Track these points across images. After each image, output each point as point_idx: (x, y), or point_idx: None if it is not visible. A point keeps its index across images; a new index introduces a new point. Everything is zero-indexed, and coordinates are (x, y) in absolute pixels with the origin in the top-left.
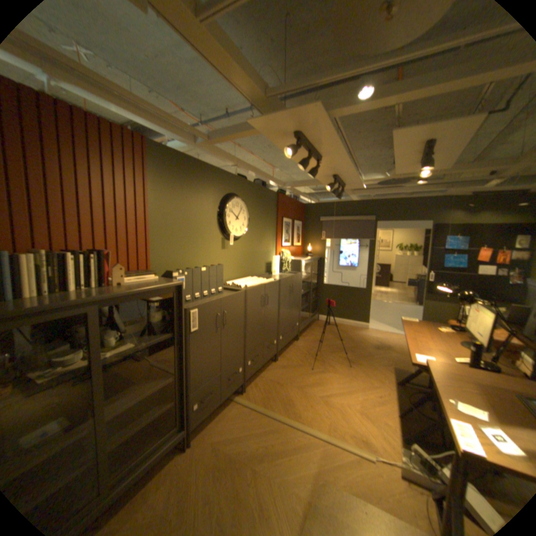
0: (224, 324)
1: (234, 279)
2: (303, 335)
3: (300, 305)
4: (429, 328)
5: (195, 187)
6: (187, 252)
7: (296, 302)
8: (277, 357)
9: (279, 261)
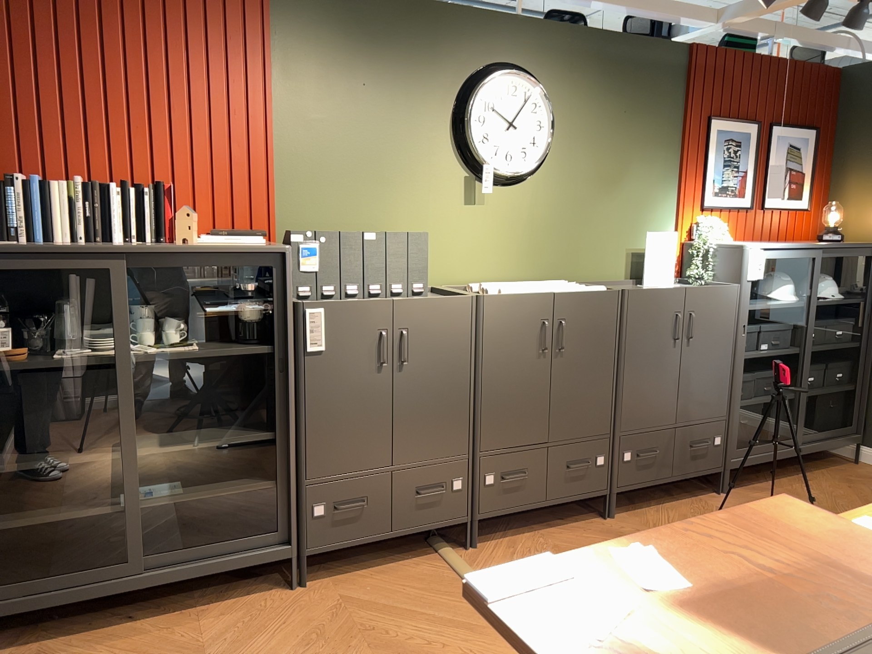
0: (401, 362)
1: (506, 281)
2: (759, 485)
3: (739, 387)
4: None
5: (388, 61)
6: (366, 205)
7: (713, 373)
8: (613, 506)
9: (676, 248)
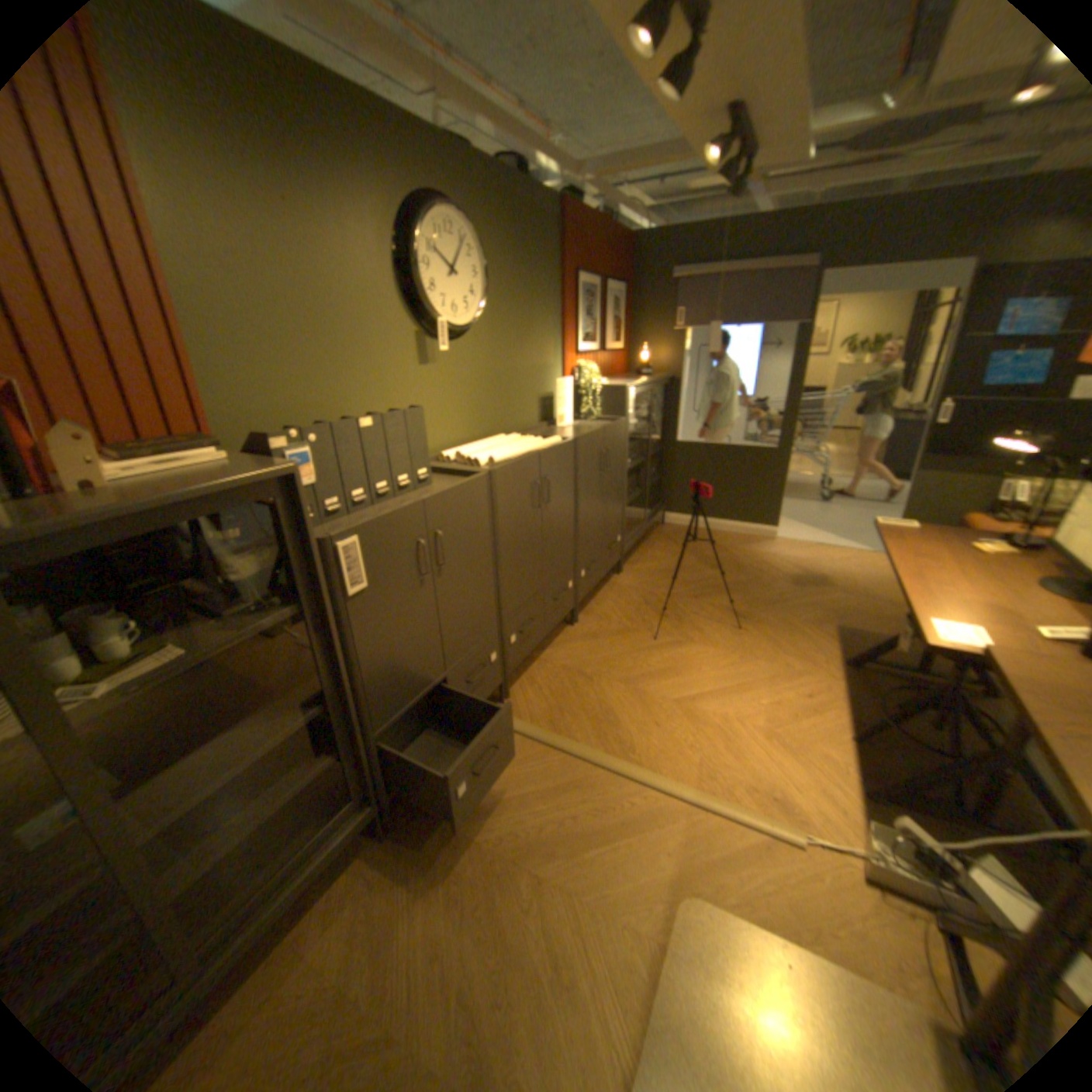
0: (441, 565)
1: (463, 443)
2: (632, 560)
3: (626, 496)
4: (949, 543)
5: (307, 162)
6: (321, 376)
7: (616, 491)
8: (577, 614)
9: (572, 391)
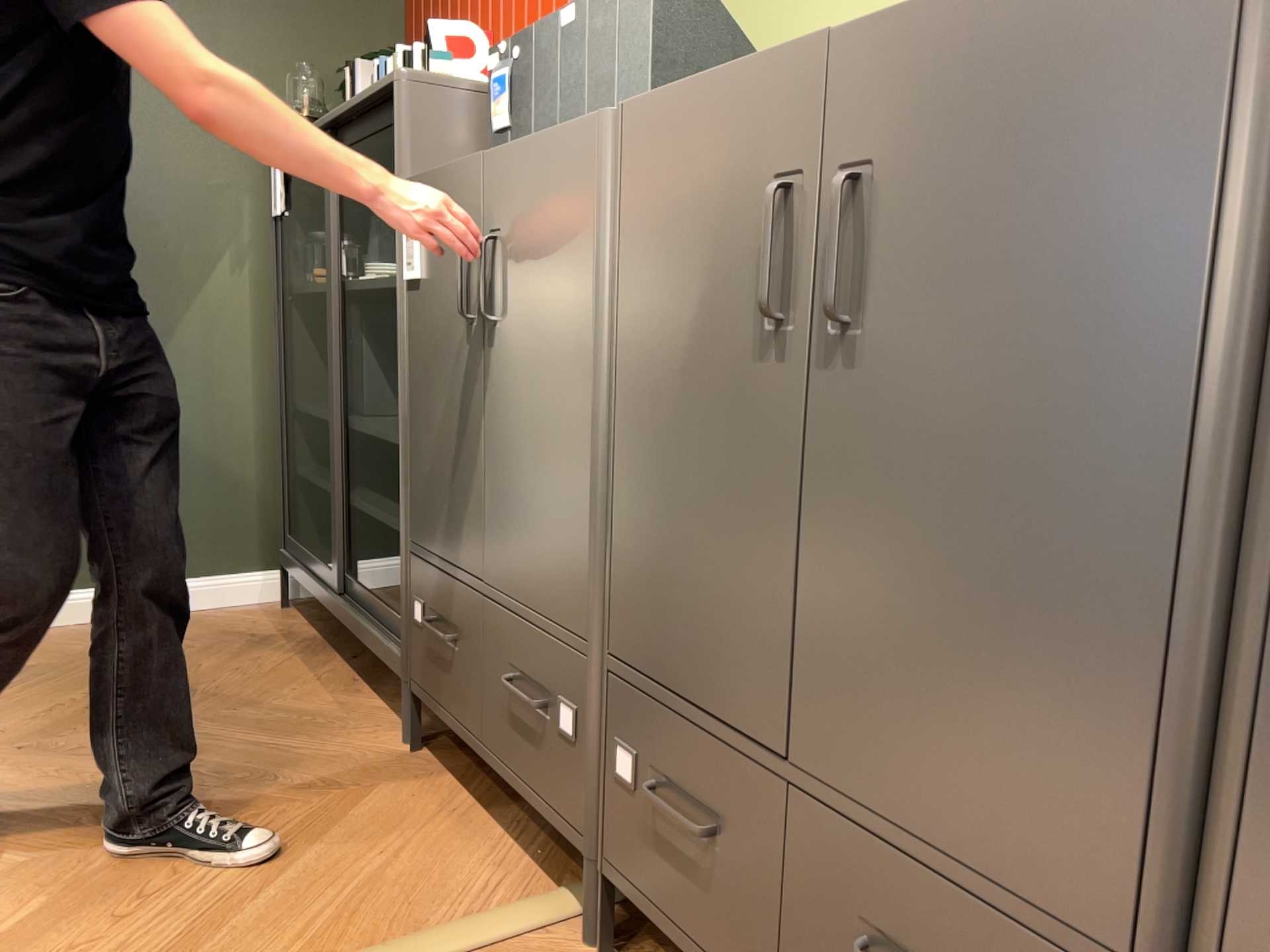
0: (491, 319)
1: None
2: None
3: None
4: None
5: None
6: None
7: None
8: None
9: None
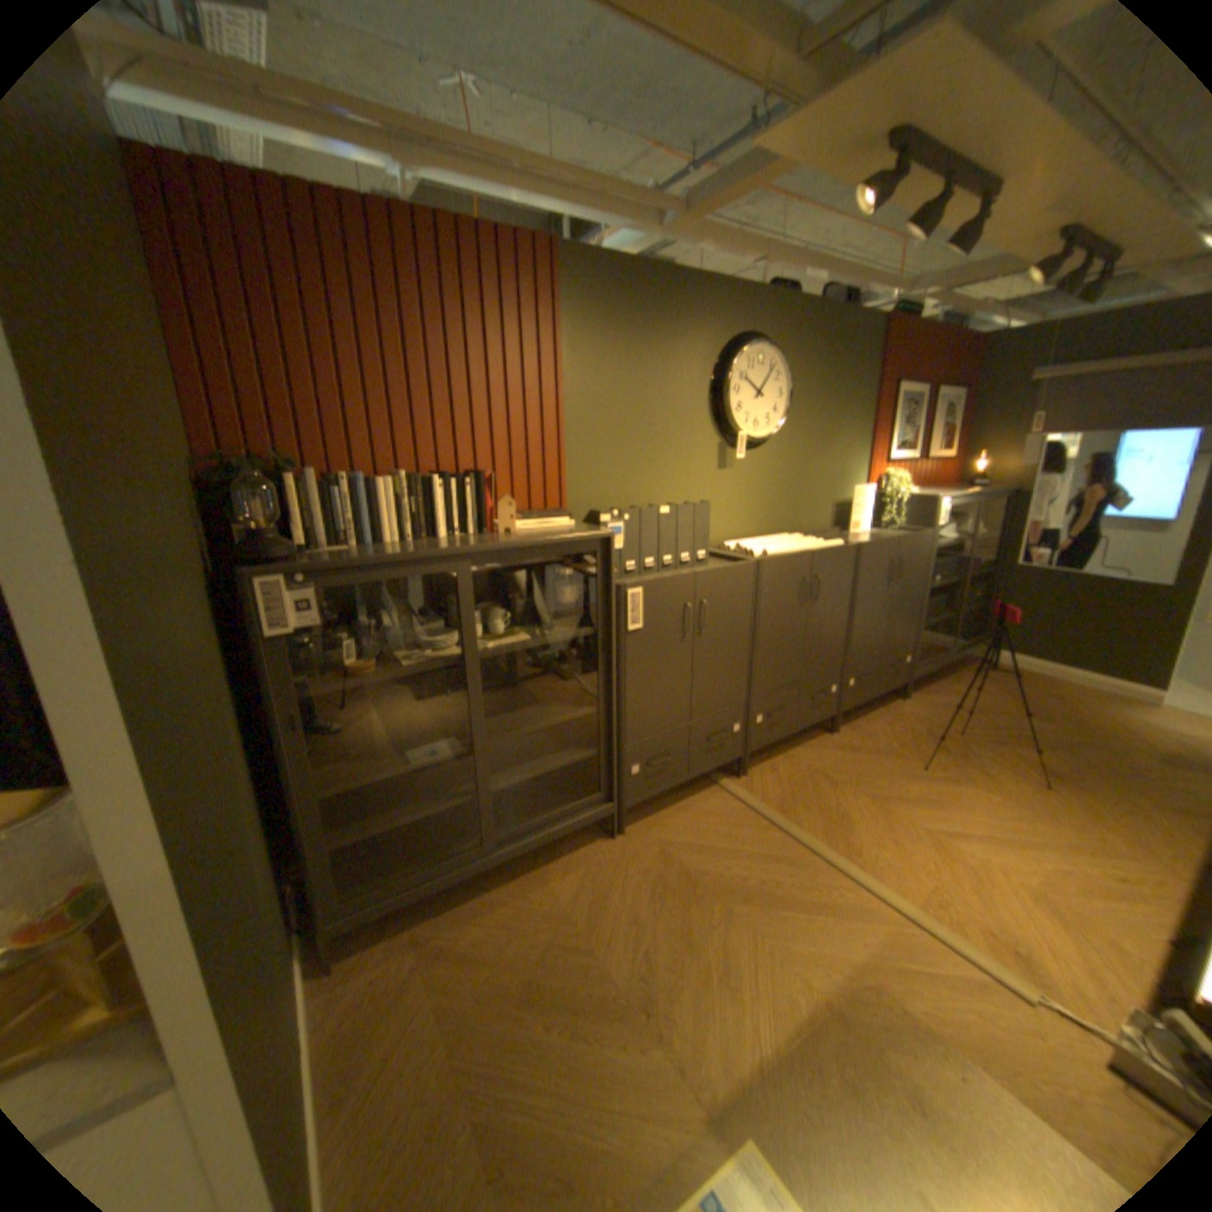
0: (701, 629)
1: (746, 538)
2: (928, 690)
3: (924, 615)
4: None
5: (658, 331)
6: (640, 477)
7: (910, 606)
8: (838, 725)
9: (873, 499)
